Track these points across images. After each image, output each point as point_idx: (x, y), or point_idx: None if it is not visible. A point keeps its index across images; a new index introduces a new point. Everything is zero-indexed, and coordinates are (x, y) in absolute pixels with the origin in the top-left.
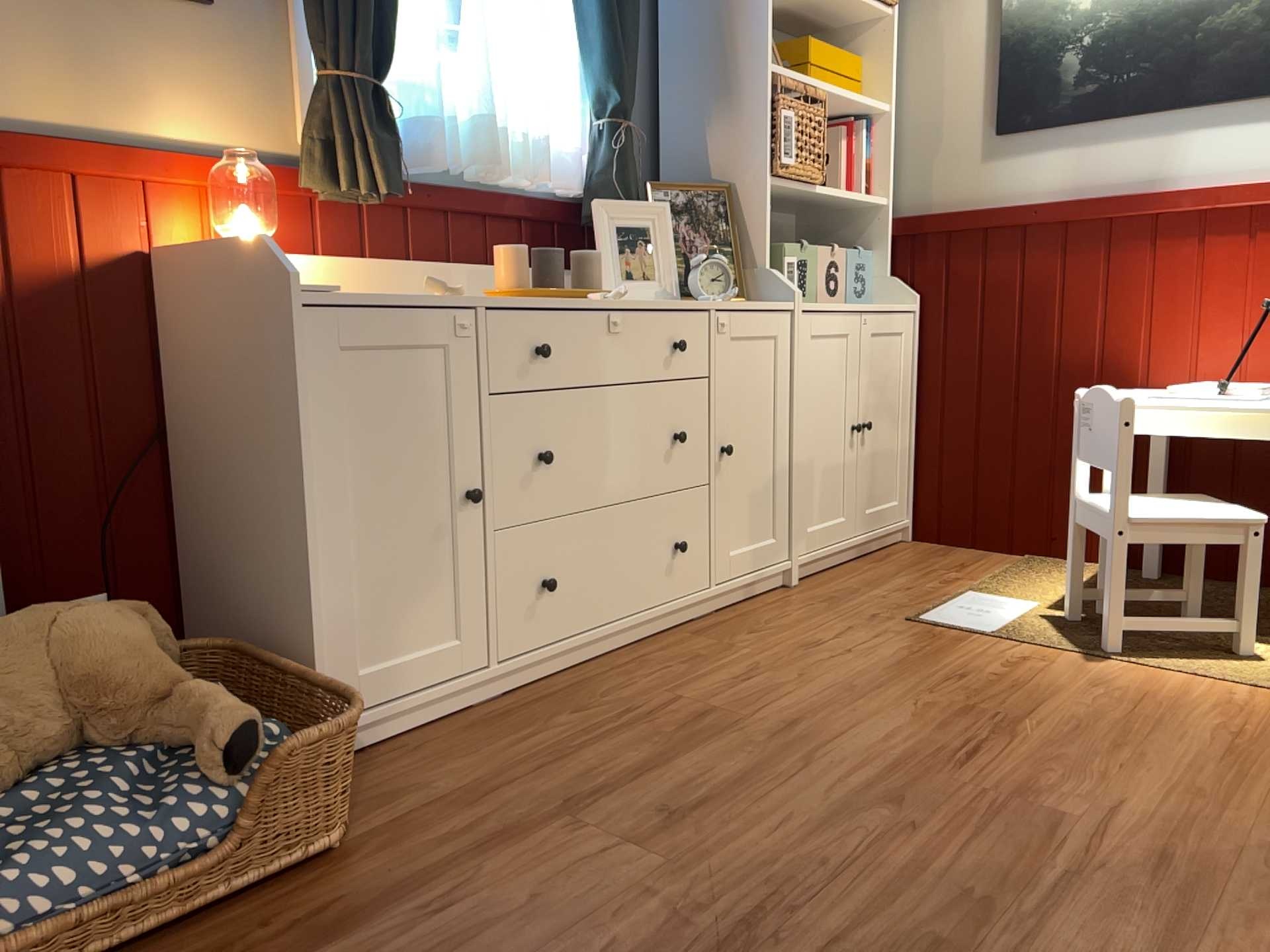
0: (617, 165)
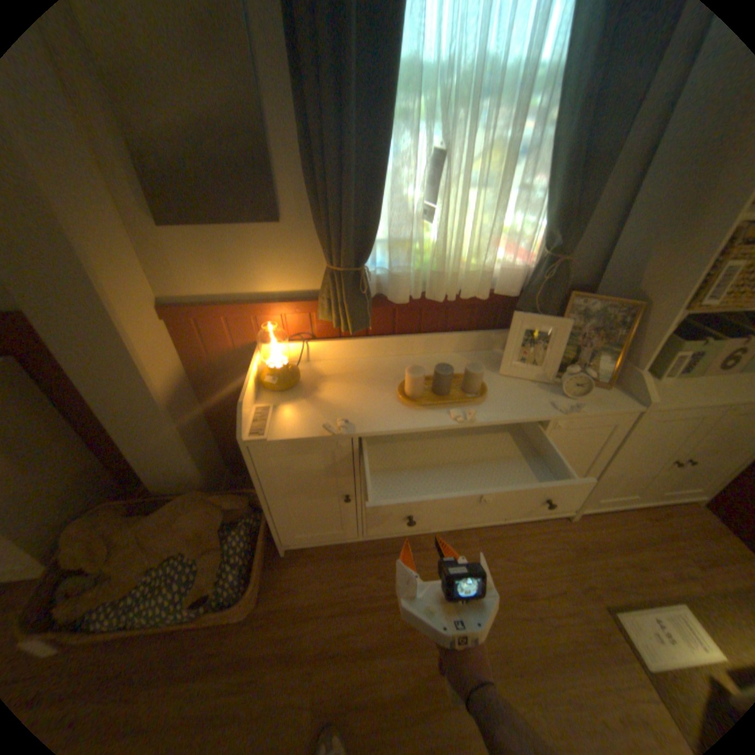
0: (544, 288)
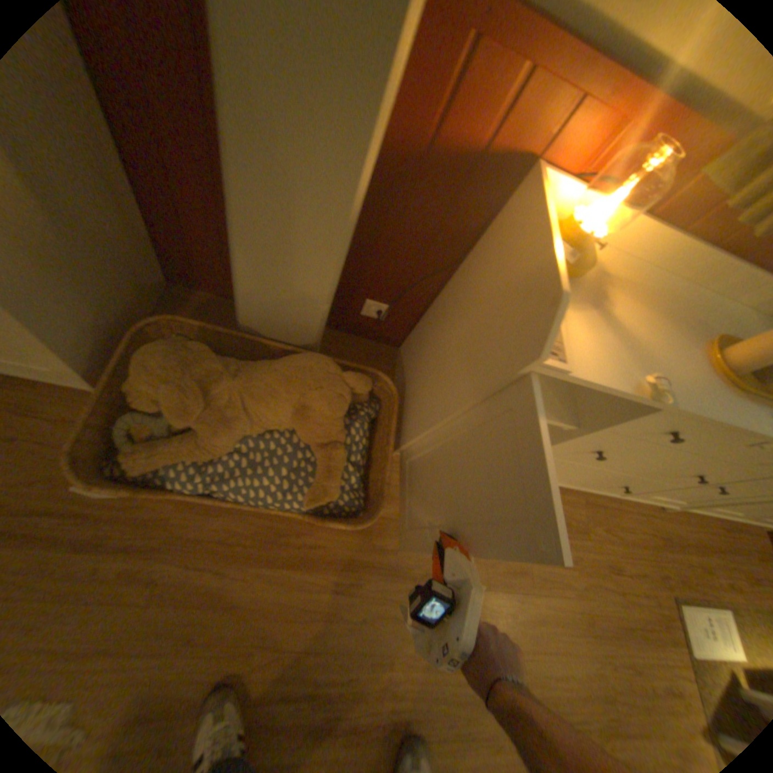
0: None
